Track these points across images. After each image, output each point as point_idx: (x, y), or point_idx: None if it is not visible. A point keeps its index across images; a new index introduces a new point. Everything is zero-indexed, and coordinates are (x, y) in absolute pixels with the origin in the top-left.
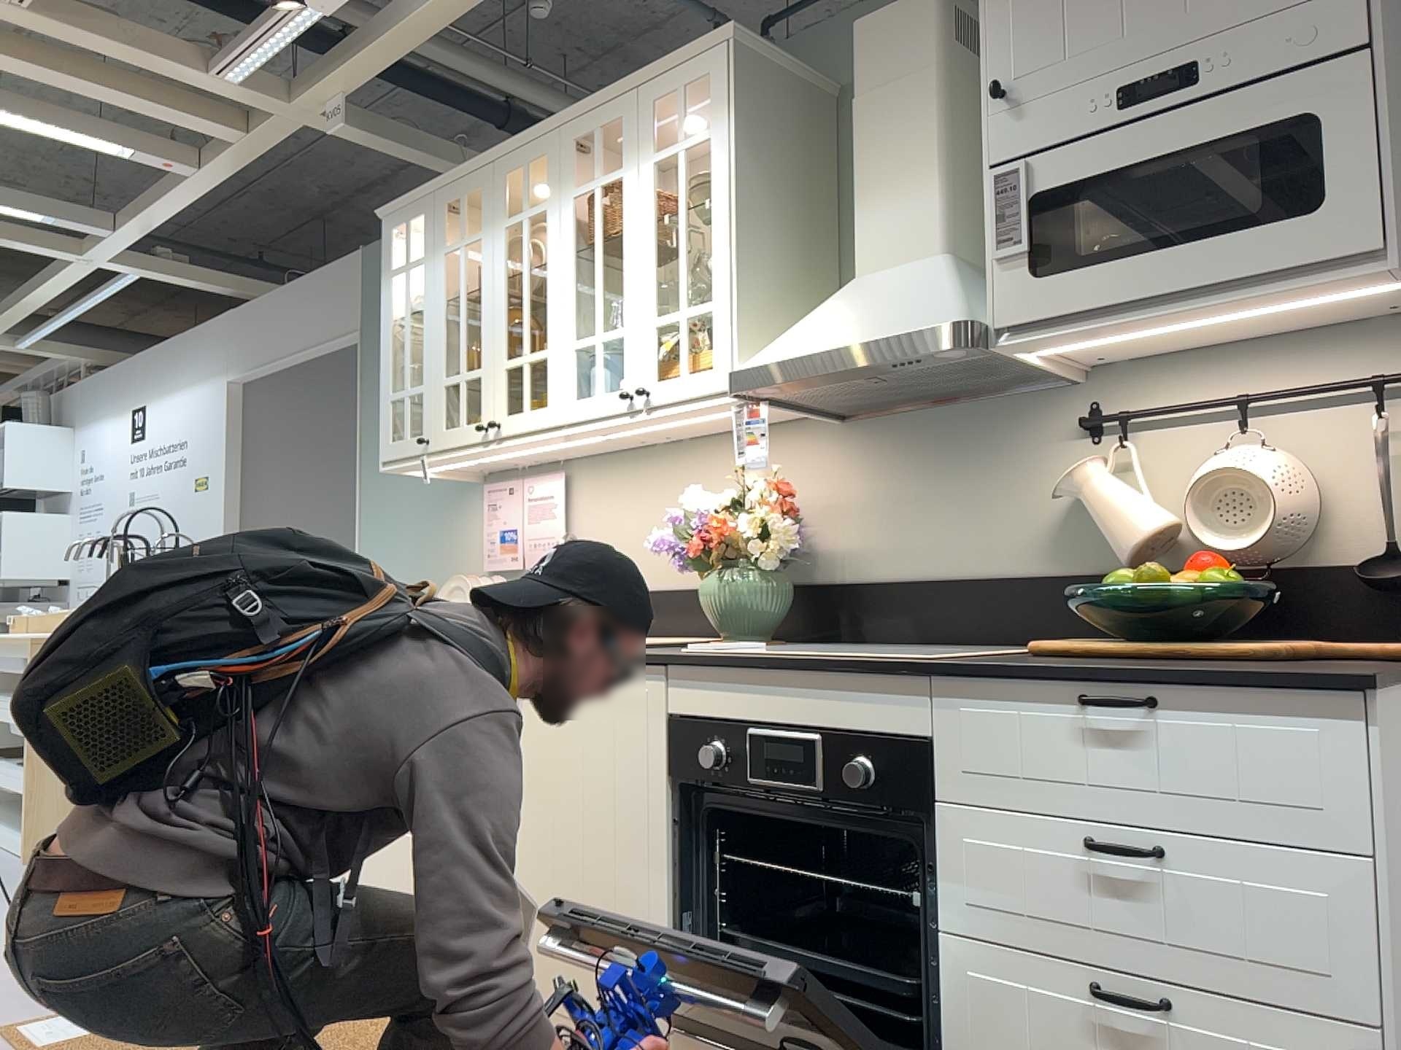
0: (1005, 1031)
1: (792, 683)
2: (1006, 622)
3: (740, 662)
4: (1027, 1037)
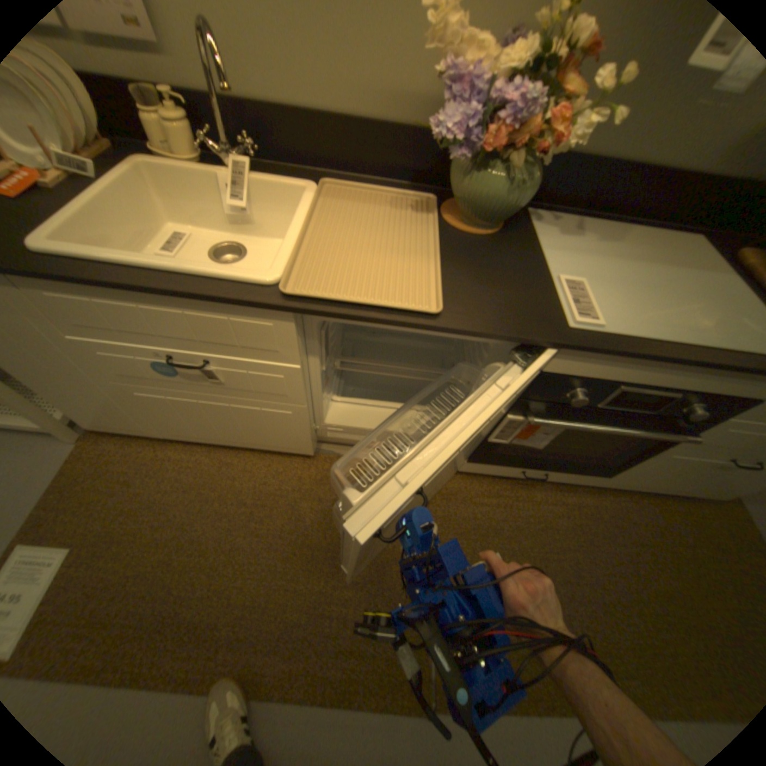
0: (674, 467)
1: (692, 369)
2: (660, 203)
3: (664, 359)
4: (684, 468)
